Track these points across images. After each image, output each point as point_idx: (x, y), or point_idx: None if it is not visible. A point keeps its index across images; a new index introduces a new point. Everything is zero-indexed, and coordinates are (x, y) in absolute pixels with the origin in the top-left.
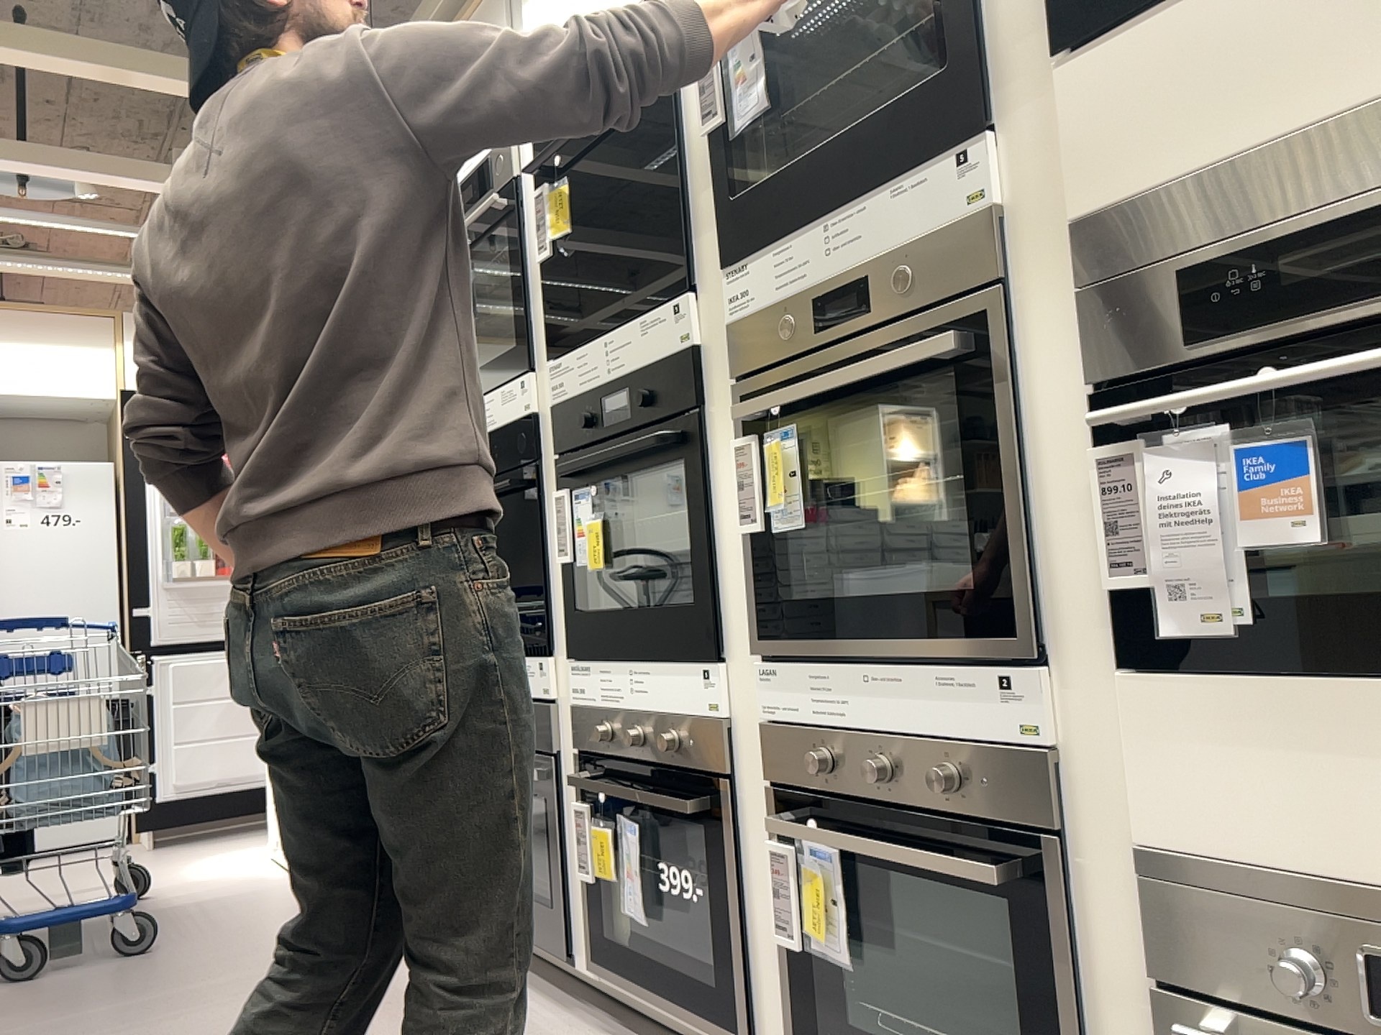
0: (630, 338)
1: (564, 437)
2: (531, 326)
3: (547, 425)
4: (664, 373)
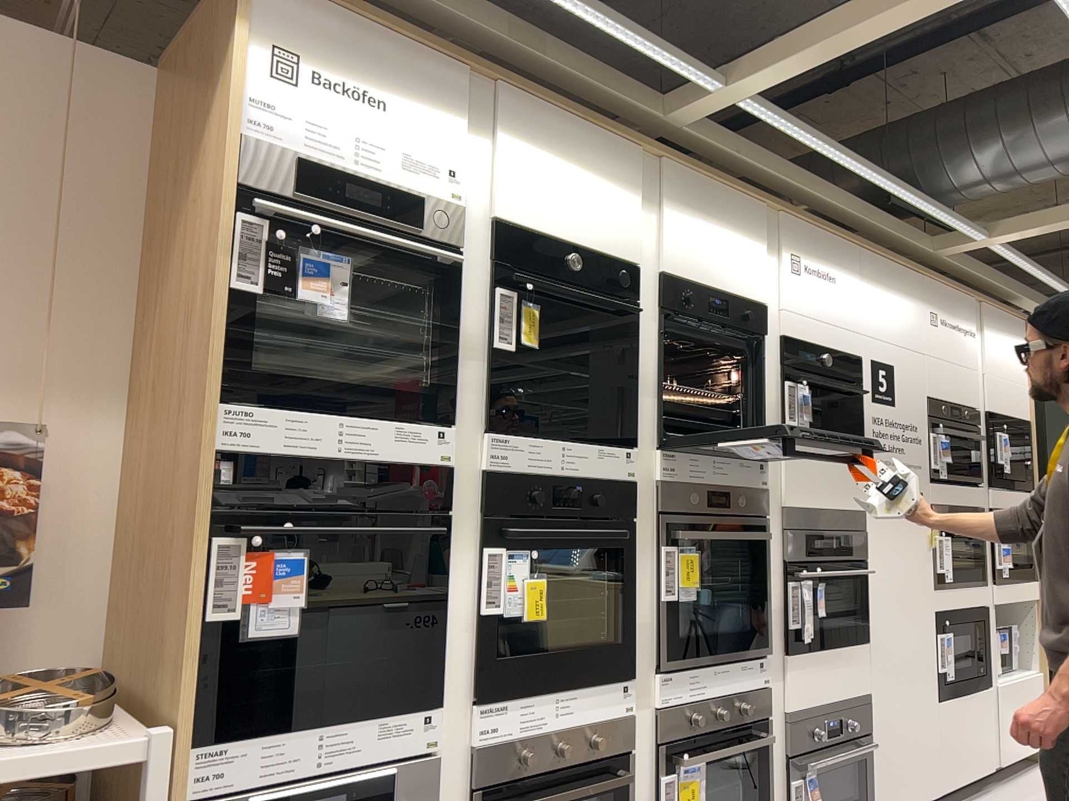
0: (587, 454)
1: (505, 500)
2: (461, 388)
3: (469, 480)
4: (613, 488)
